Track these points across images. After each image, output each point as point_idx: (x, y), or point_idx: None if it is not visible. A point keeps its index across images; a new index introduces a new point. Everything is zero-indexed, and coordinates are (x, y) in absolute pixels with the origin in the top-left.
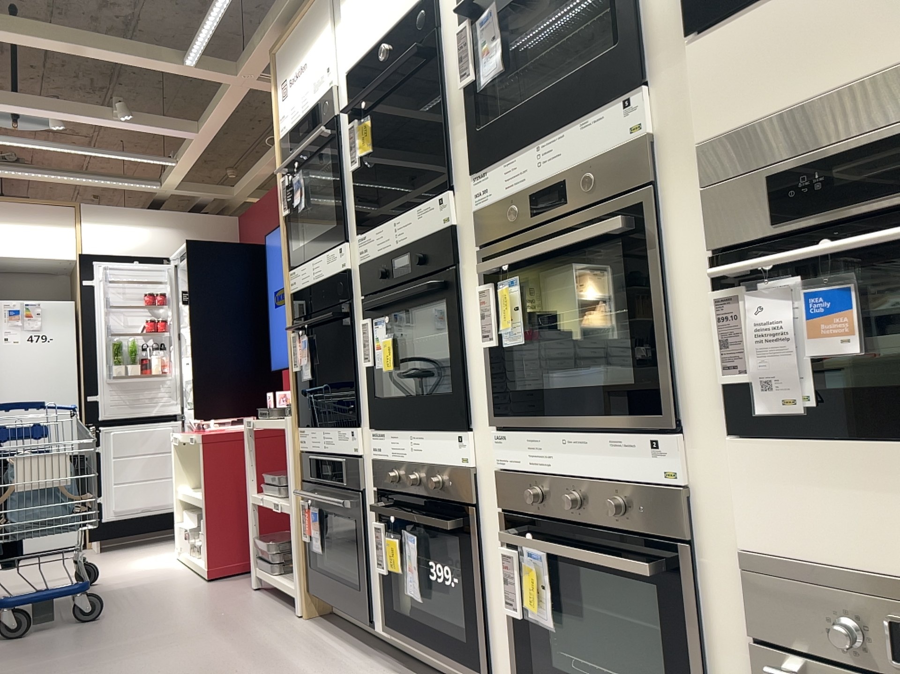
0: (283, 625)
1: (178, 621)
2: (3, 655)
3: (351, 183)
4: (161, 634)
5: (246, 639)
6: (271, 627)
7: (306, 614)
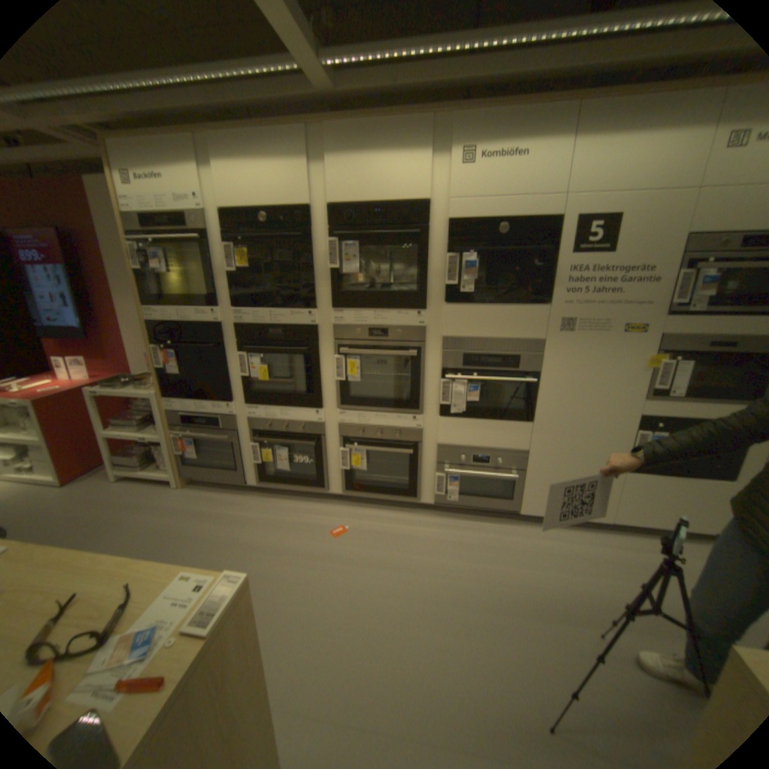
0: (171, 498)
1: (86, 520)
2: None
3: (221, 276)
4: (87, 531)
5: (159, 513)
6: (165, 502)
7: (180, 489)
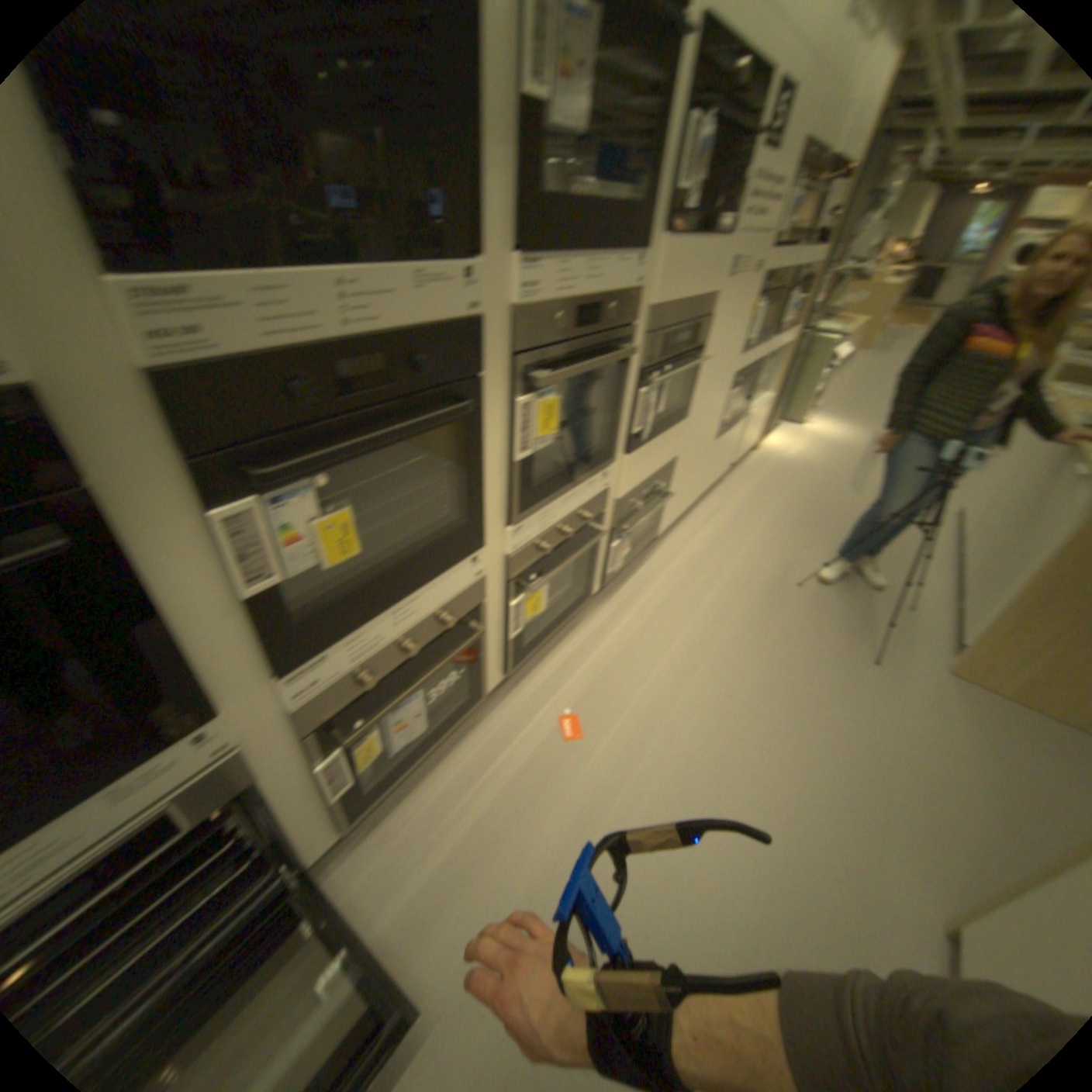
0: None
1: None
2: None
3: None
4: None
5: None
6: None
7: None
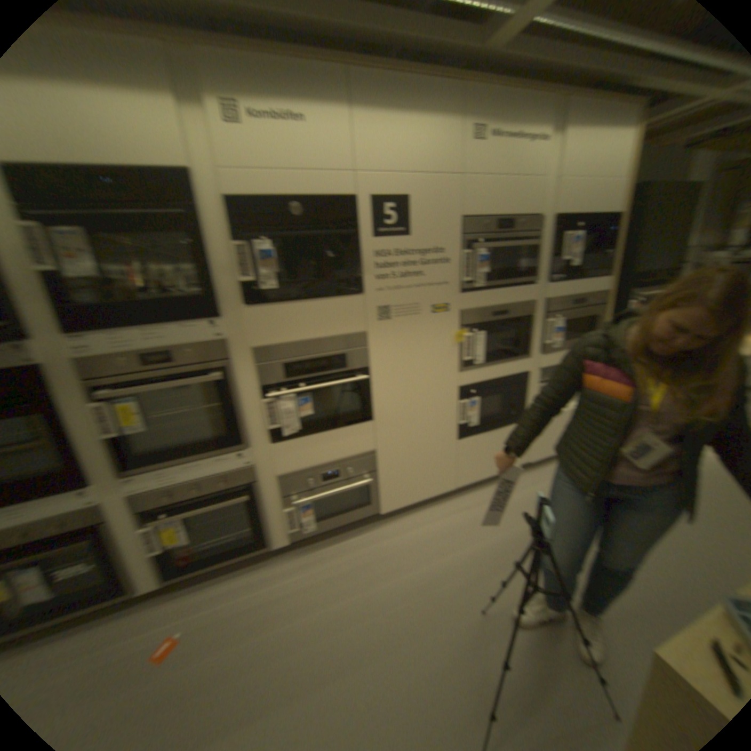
0: None
1: None
2: None
3: None
4: None
5: None
6: None
7: None
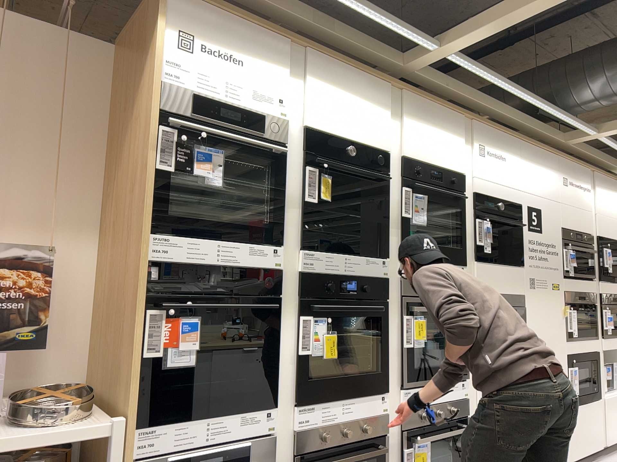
0: None
1: None
2: None
3: (294, 205)
4: None
5: None
6: None
7: None
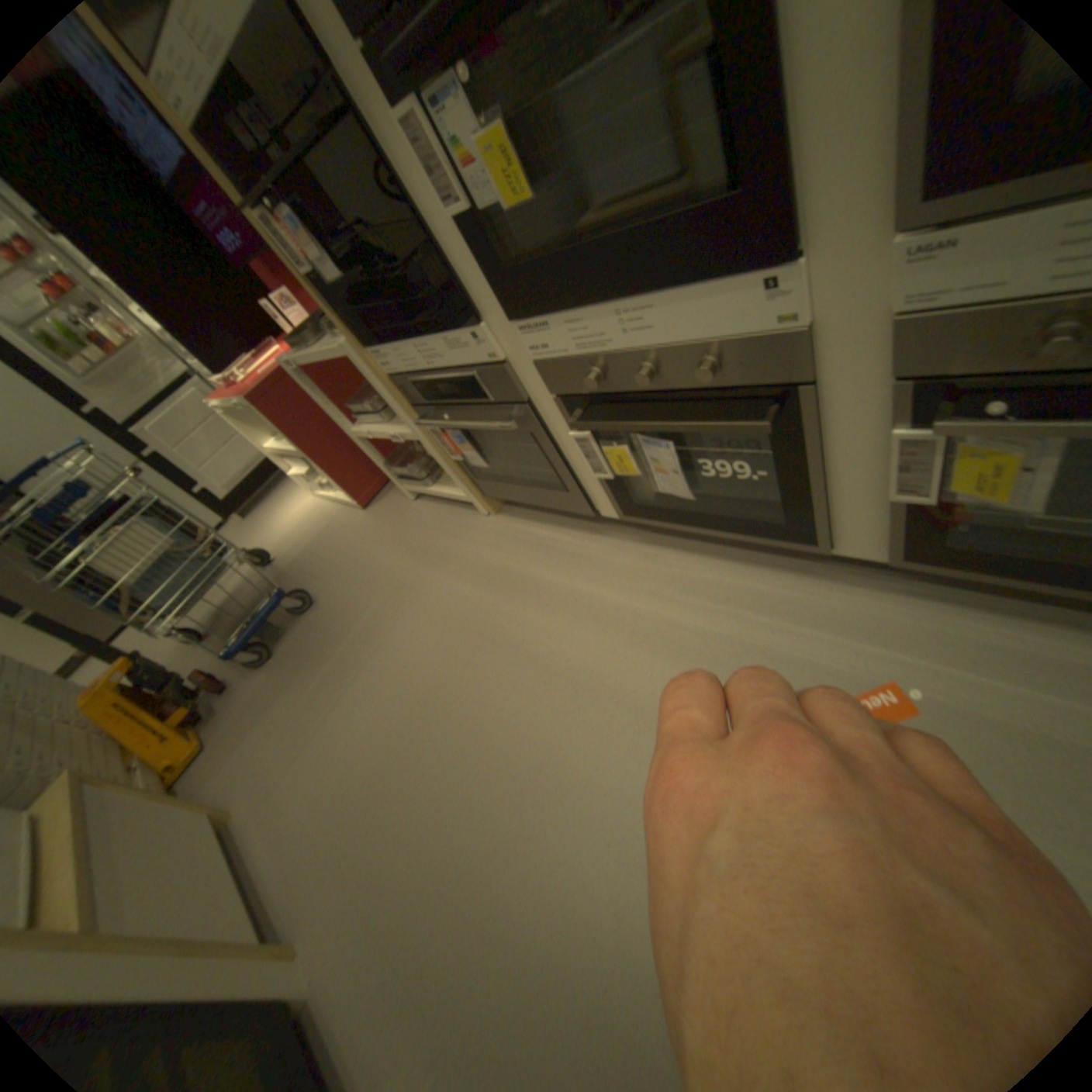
0: (483, 532)
1: (384, 572)
2: (273, 686)
3: None
4: (384, 596)
5: (465, 567)
6: (474, 540)
7: (493, 512)
